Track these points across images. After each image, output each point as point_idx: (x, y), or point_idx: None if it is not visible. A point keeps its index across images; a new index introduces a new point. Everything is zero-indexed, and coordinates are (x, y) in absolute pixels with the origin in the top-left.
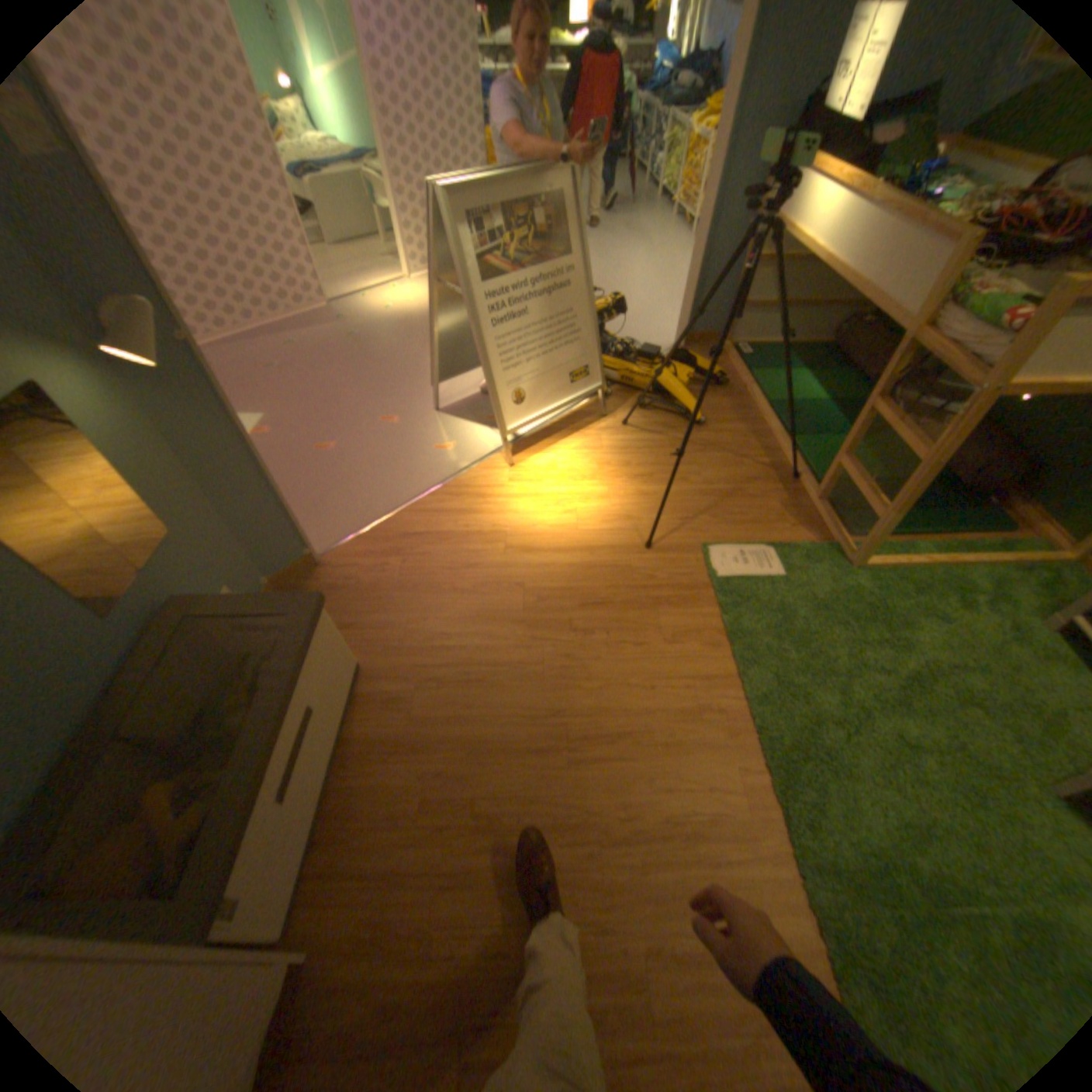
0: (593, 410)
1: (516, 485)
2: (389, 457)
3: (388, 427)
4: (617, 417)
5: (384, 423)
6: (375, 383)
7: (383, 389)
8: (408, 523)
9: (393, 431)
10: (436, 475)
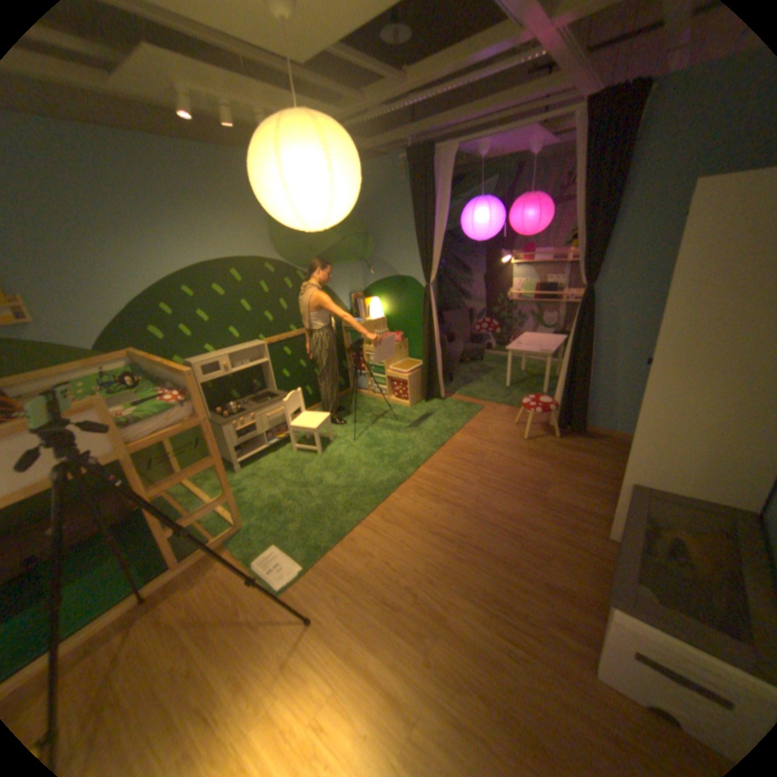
0: None
1: None
2: None
3: None
4: None
5: None
6: None
7: None
8: None
9: None
10: None
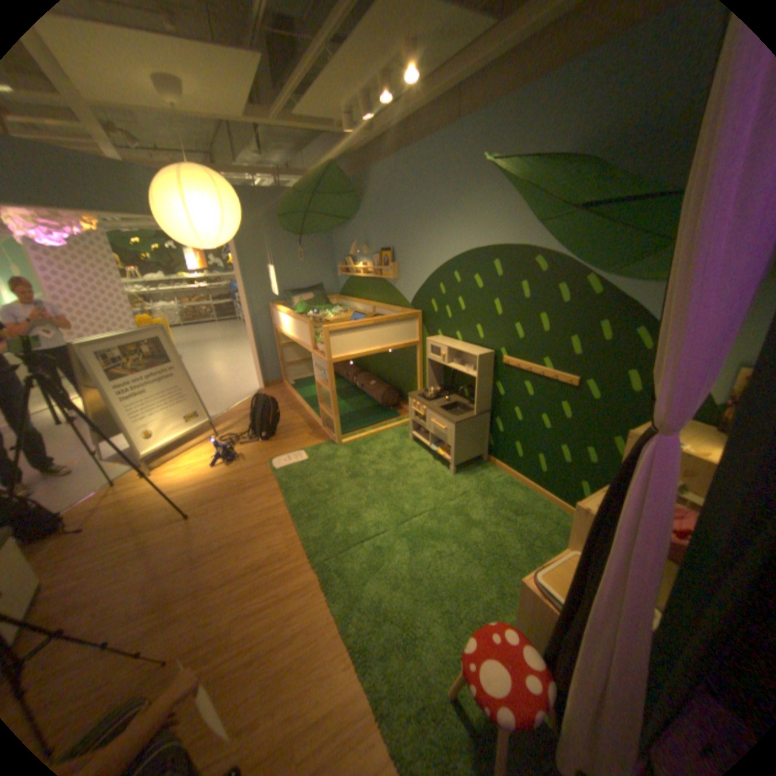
0: (213, 425)
1: (164, 468)
2: (72, 481)
3: (72, 467)
4: (227, 424)
5: (68, 467)
6: (61, 449)
7: (68, 450)
8: (86, 507)
9: (76, 468)
10: (108, 480)
